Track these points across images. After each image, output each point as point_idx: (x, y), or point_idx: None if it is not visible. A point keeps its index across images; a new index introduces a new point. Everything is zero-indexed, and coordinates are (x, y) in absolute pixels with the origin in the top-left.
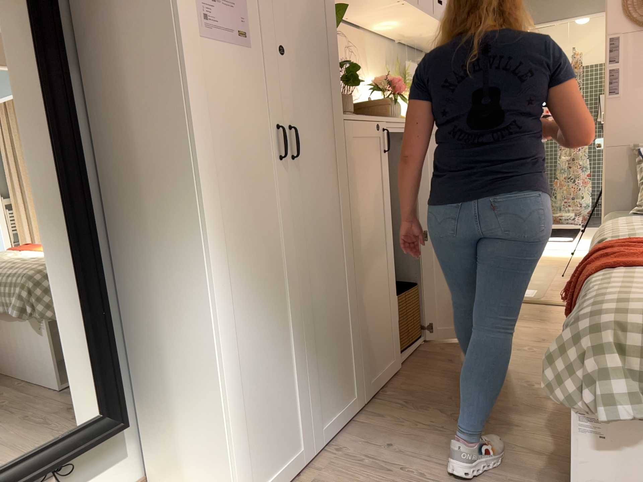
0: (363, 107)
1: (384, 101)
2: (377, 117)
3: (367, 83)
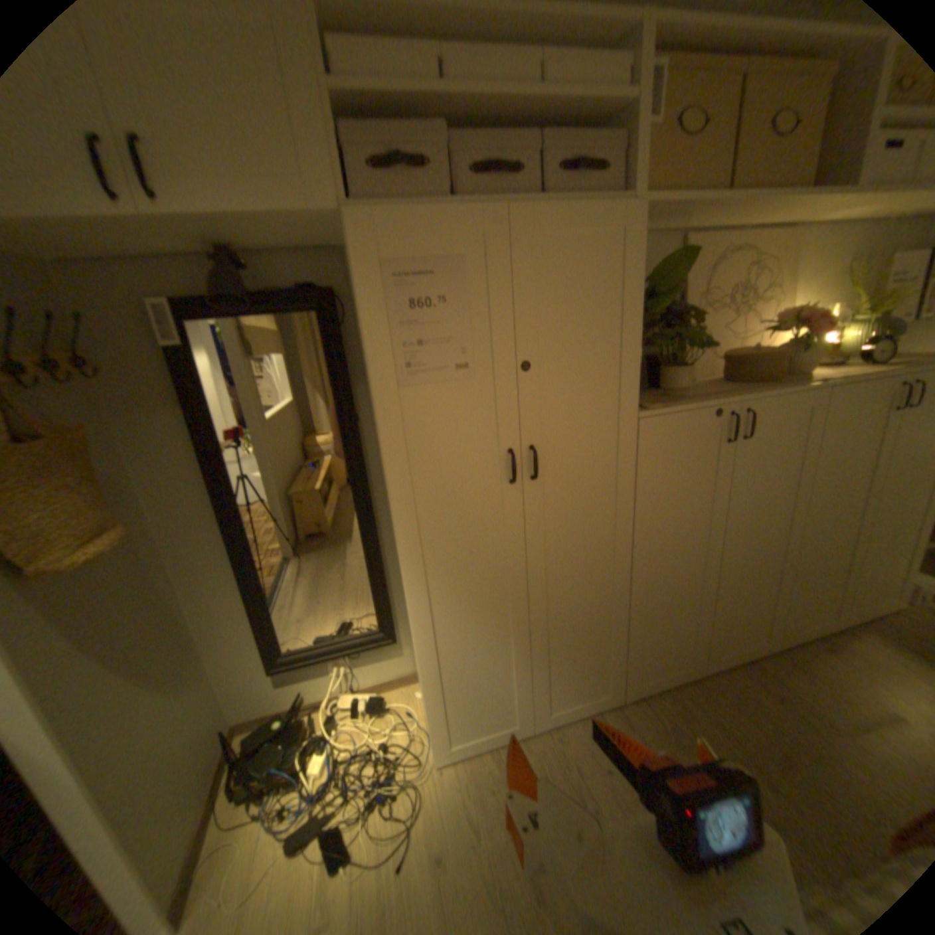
0: (736, 364)
1: (785, 349)
2: (731, 395)
3: (783, 310)
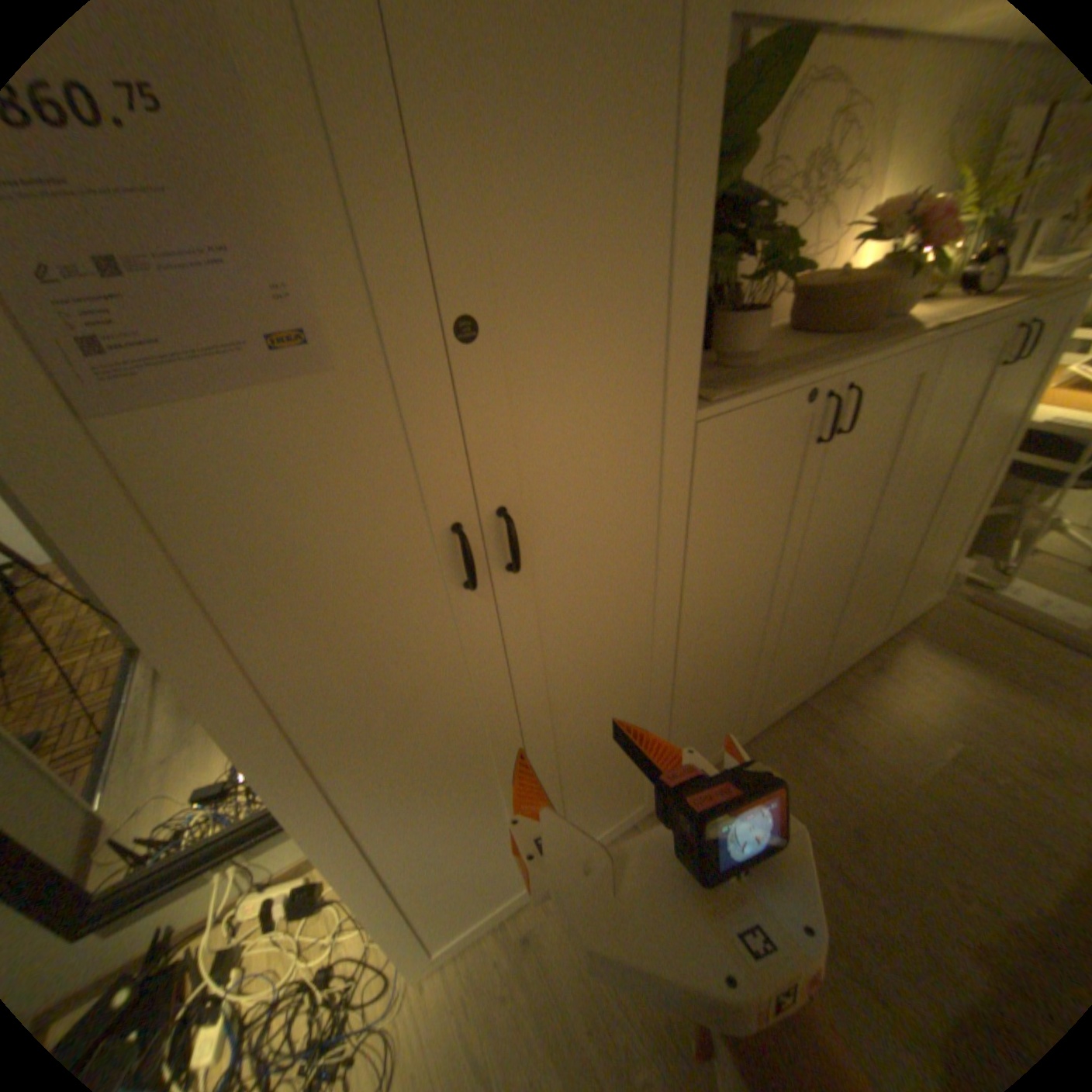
0: (819, 301)
1: (886, 272)
2: (828, 359)
3: (870, 204)
